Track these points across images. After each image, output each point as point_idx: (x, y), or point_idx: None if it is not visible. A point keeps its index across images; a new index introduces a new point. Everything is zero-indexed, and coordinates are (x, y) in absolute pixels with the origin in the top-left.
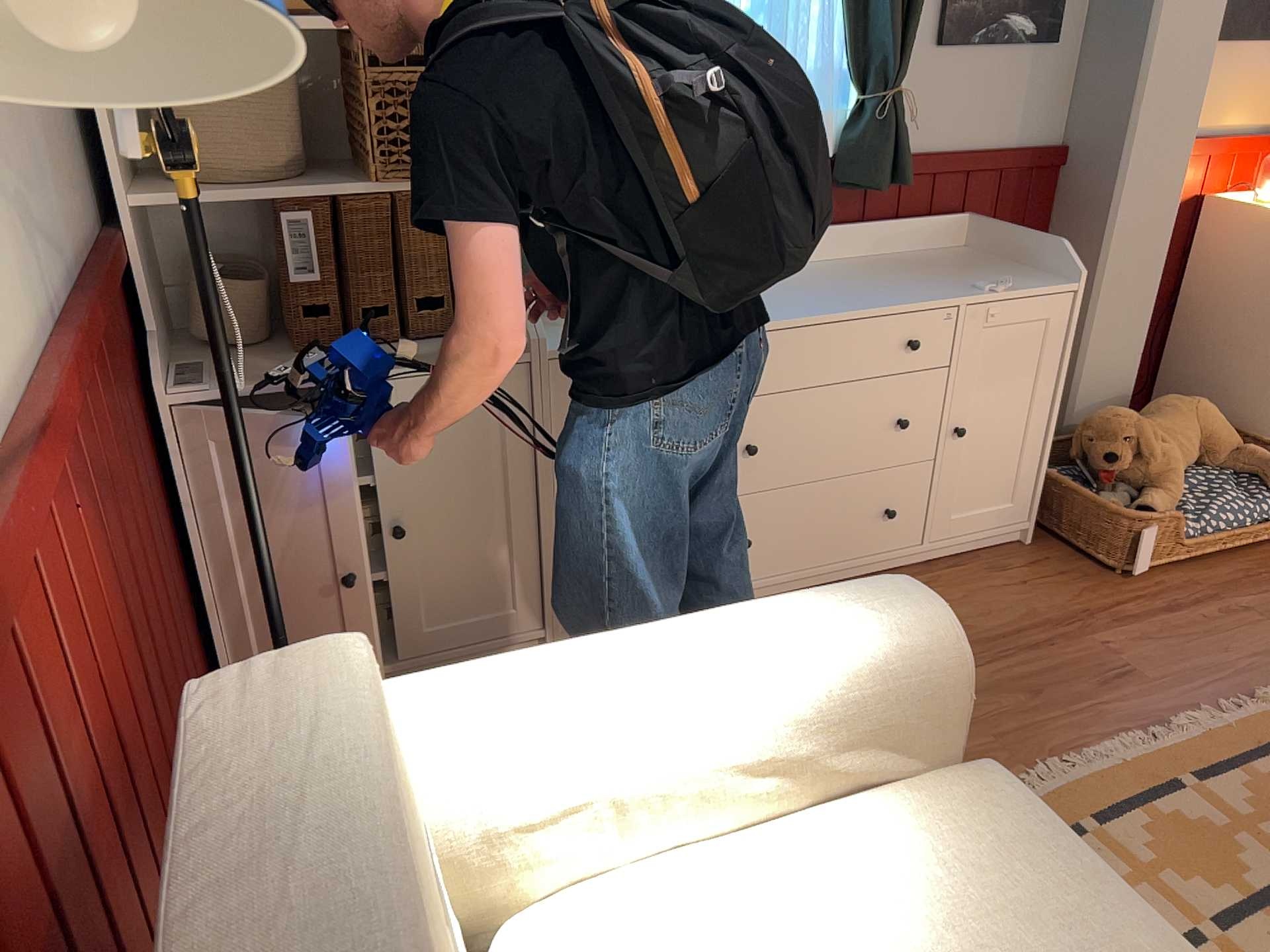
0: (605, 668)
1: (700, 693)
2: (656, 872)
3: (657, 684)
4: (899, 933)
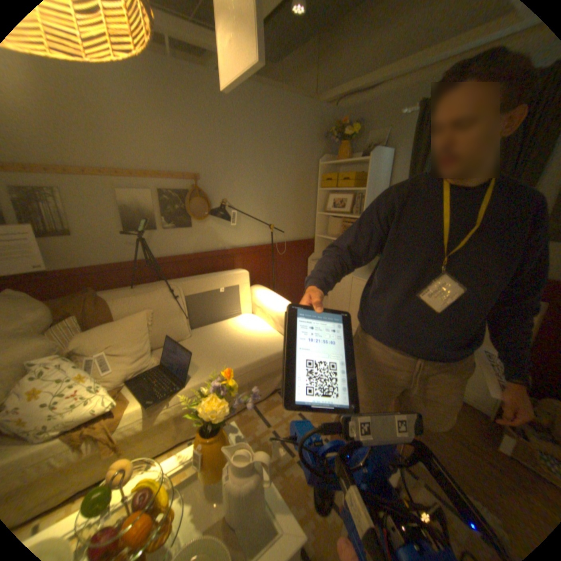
0: (275, 298)
1: (275, 305)
2: (262, 321)
3: (274, 302)
4: (256, 336)
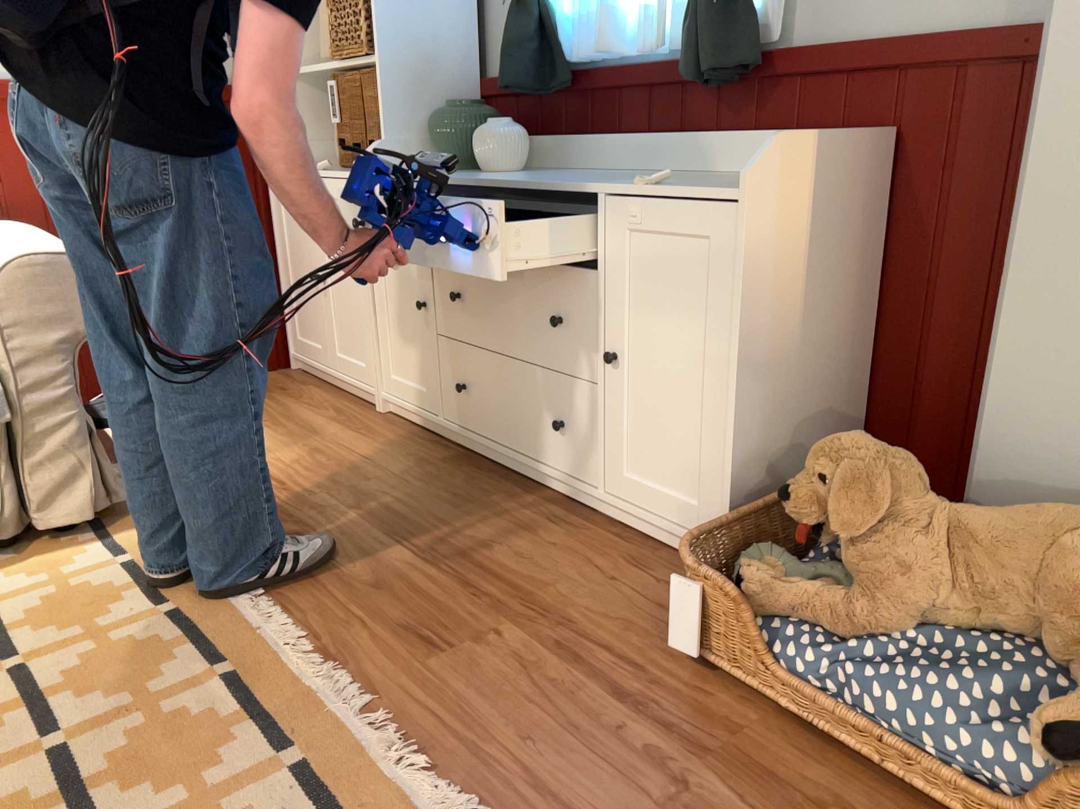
0: (14, 234)
1: None
2: None
3: None
4: None
